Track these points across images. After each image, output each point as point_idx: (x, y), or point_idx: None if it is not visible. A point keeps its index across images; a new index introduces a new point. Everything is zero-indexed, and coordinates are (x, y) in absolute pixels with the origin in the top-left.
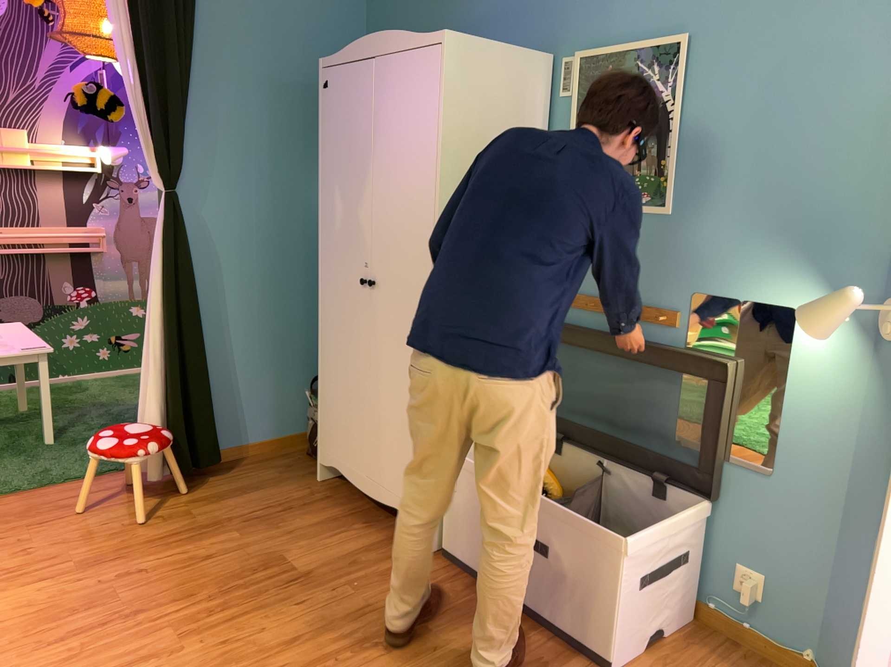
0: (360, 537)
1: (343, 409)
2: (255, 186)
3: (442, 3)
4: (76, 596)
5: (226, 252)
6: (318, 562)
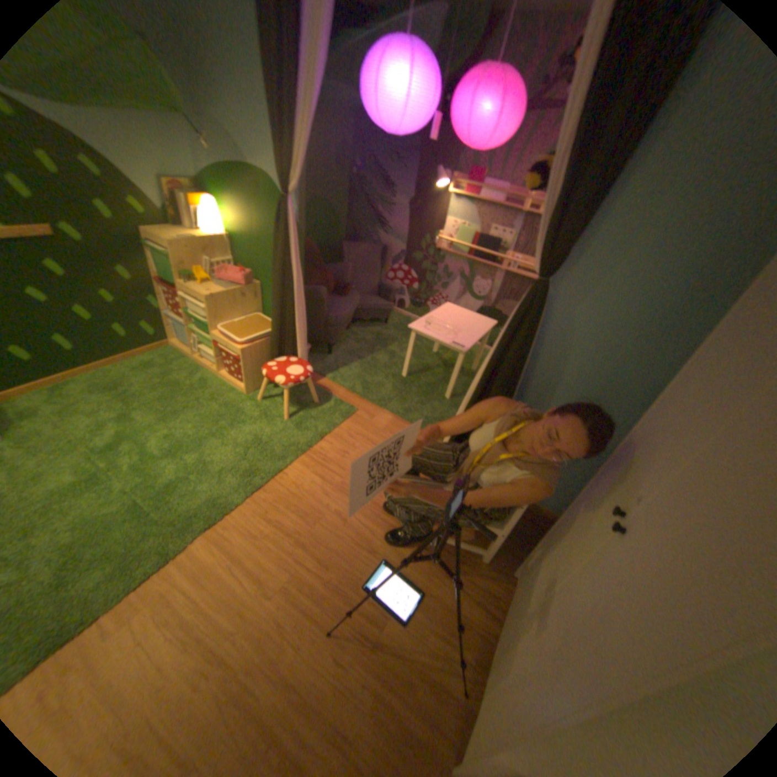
0: (451, 673)
1: (539, 576)
2: (658, 303)
3: None
4: (311, 504)
5: (581, 356)
6: (398, 650)
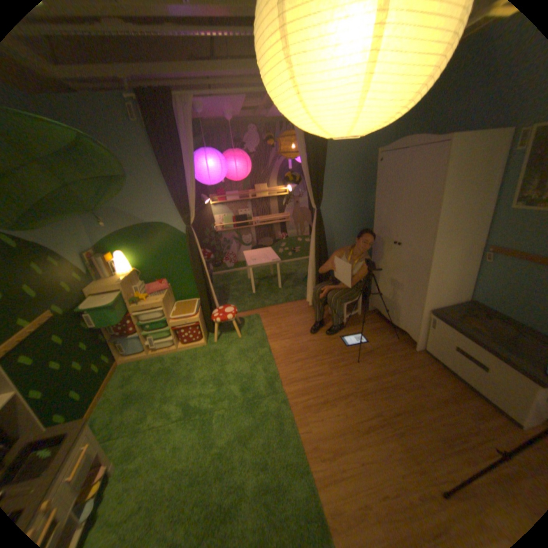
0: (388, 338)
1: (381, 289)
2: (346, 201)
3: (439, 107)
4: (296, 347)
5: (335, 227)
6: (373, 347)
